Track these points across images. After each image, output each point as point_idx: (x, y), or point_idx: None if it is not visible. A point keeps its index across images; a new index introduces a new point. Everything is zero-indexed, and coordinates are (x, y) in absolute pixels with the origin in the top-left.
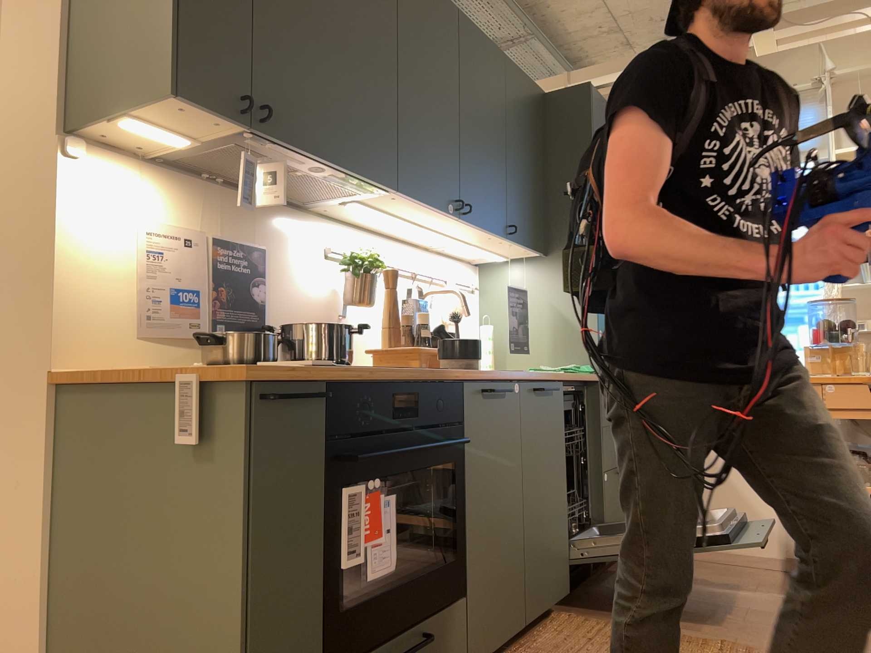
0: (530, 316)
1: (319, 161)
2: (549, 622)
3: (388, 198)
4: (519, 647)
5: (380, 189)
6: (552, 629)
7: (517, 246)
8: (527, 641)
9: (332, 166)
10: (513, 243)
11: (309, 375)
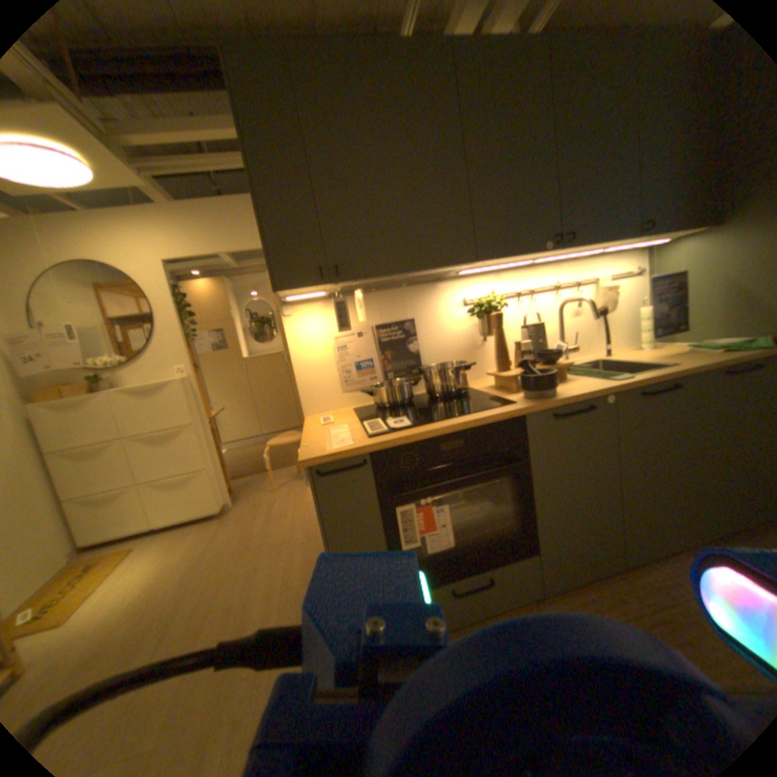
0: (699, 289)
1: (396, 274)
2: (672, 561)
3: (481, 262)
4: (625, 577)
5: (466, 263)
6: (669, 569)
7: (666, 233)
8: (636, 575)
9: (408, 272)
10: (656, 234)
11: (352, 453)
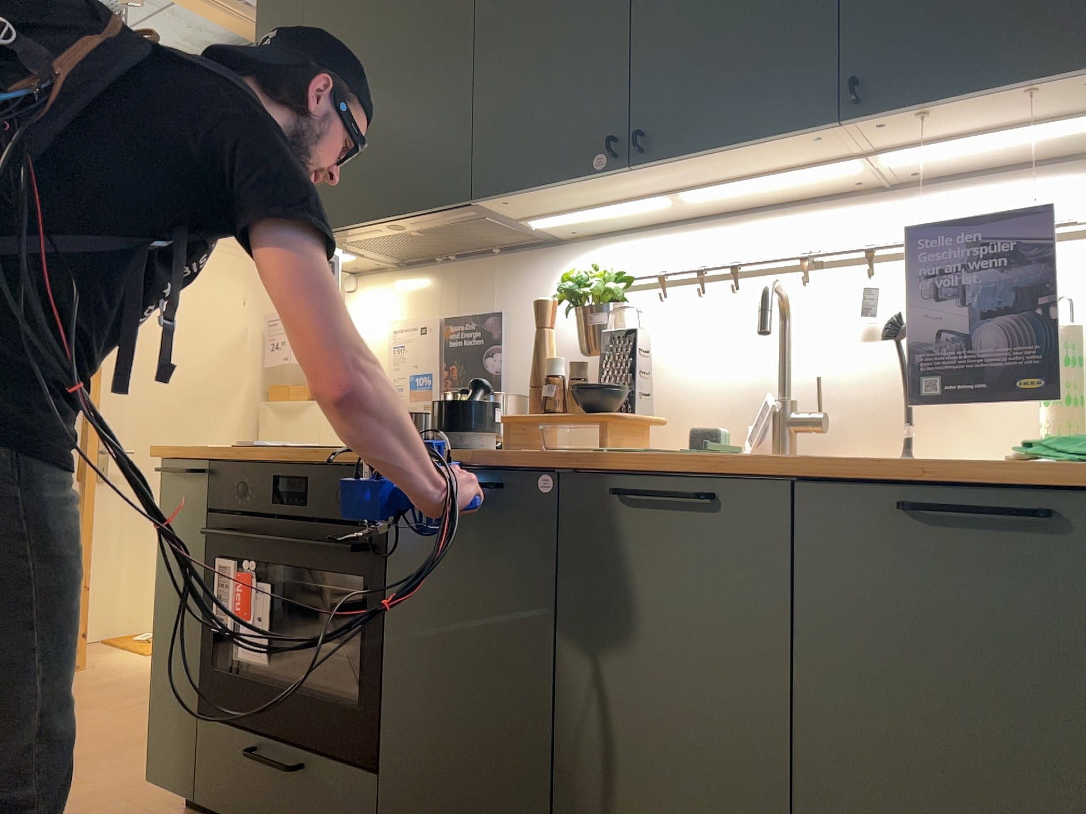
0: None
1: (373, 224)
2: None
3: (515, 204)
4: None
5: (479, 205)
6: None
7: (968, 106)
8: None
9: (387, 221)
10: (911, 114)
11: (191, 454)
